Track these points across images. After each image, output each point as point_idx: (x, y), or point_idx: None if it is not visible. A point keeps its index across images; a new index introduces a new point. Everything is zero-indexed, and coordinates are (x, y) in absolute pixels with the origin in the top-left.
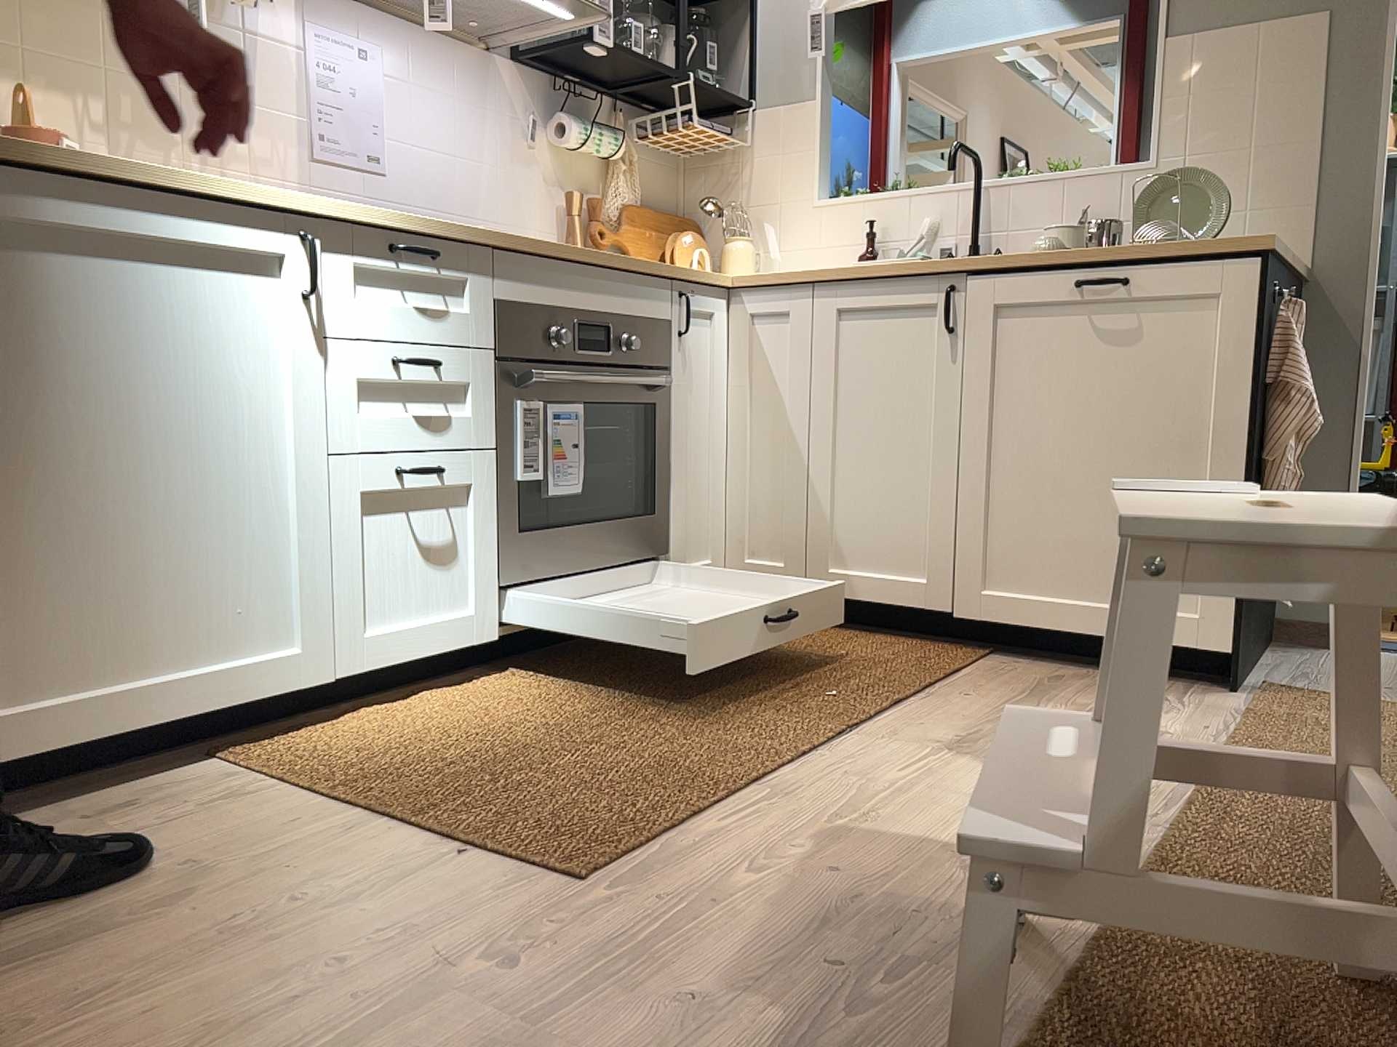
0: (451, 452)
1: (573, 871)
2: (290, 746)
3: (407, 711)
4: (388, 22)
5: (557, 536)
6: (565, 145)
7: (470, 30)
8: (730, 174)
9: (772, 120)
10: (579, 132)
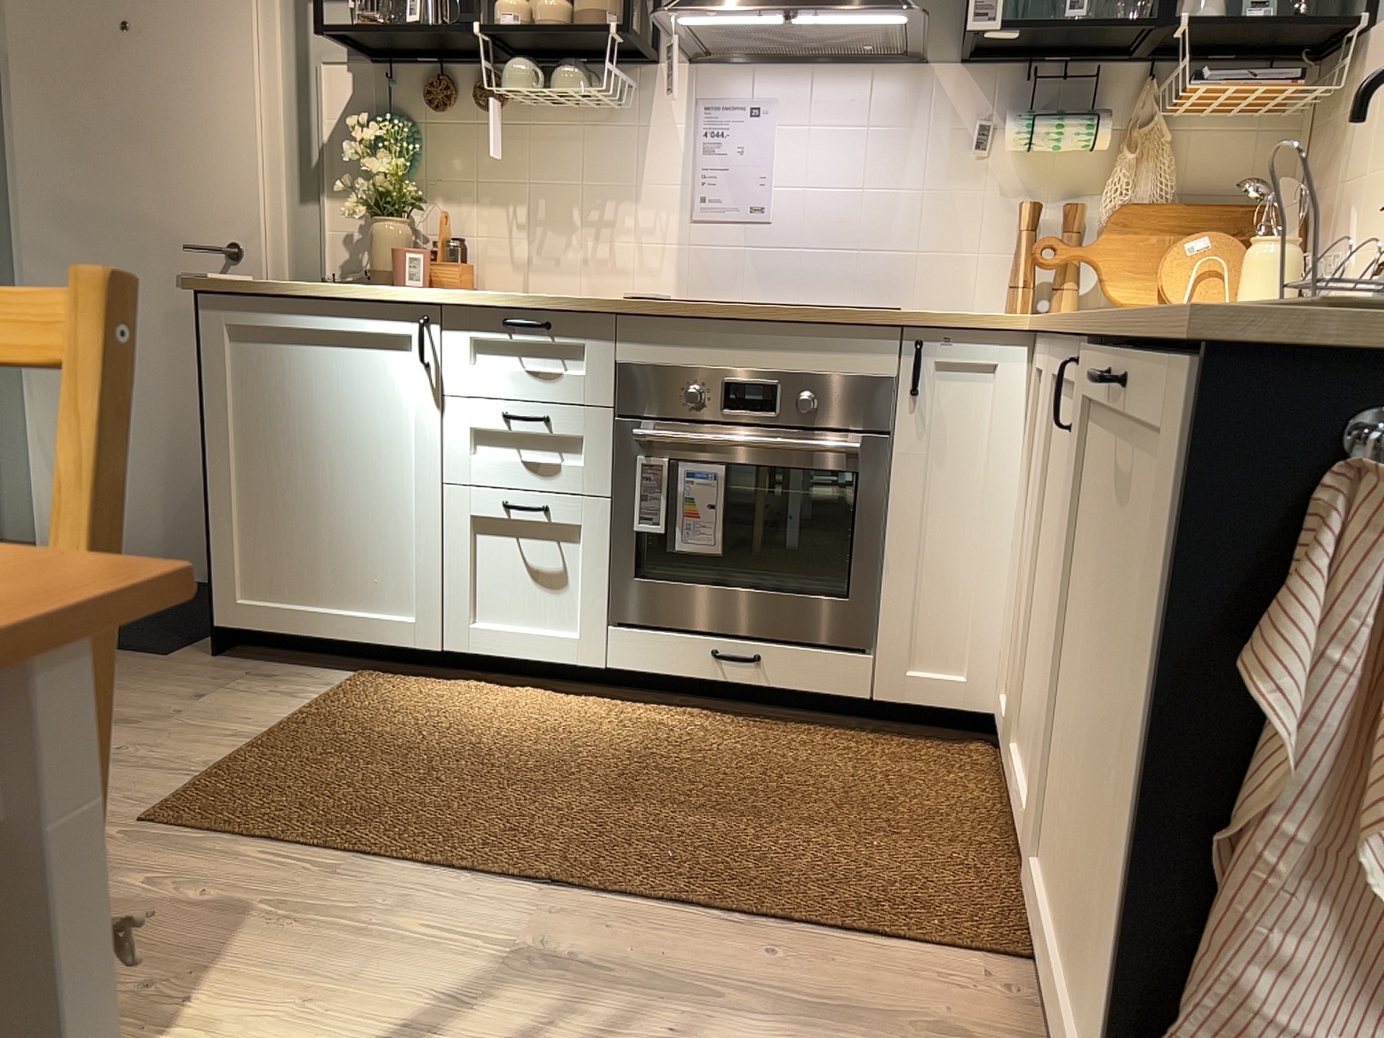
0: (560, 496)
1: (141, 817)
2: (384, 684)
3: (495, 697)
4: (804, 63)
5: (690, 594)
6: (1000, 149)
7: (867, 50)
8: (1337, 134)
9: (1382, 40)
10: (1008, 133)
